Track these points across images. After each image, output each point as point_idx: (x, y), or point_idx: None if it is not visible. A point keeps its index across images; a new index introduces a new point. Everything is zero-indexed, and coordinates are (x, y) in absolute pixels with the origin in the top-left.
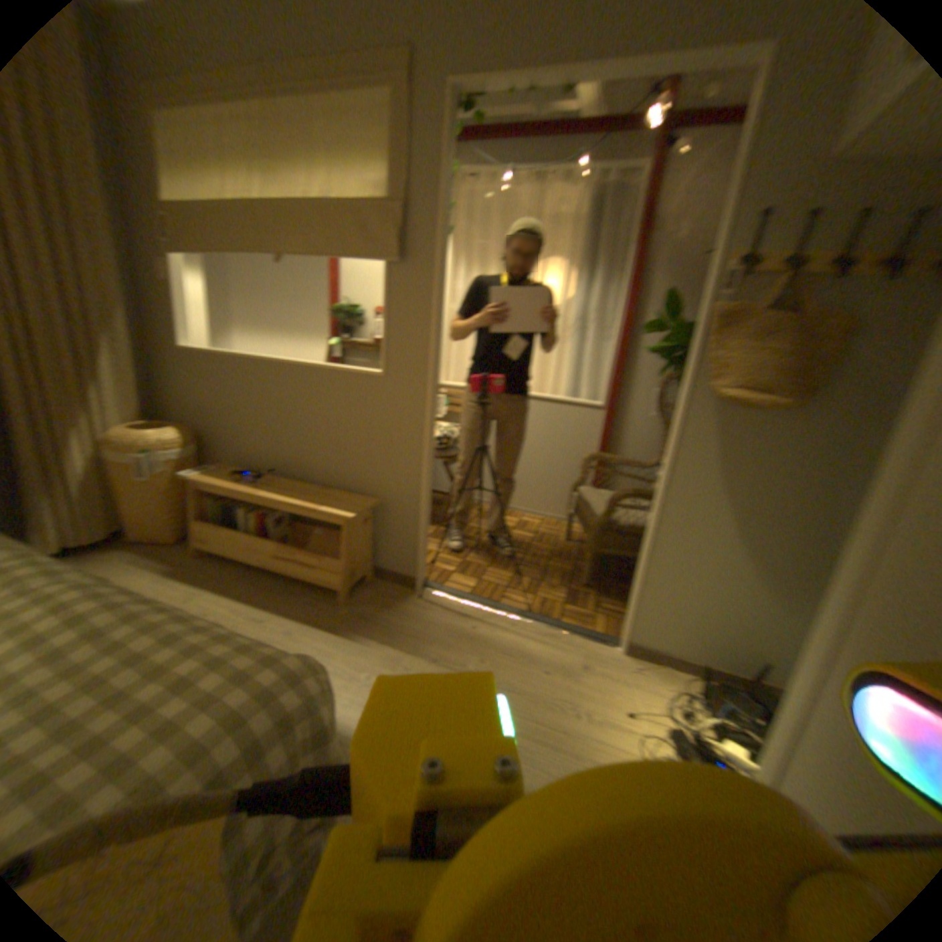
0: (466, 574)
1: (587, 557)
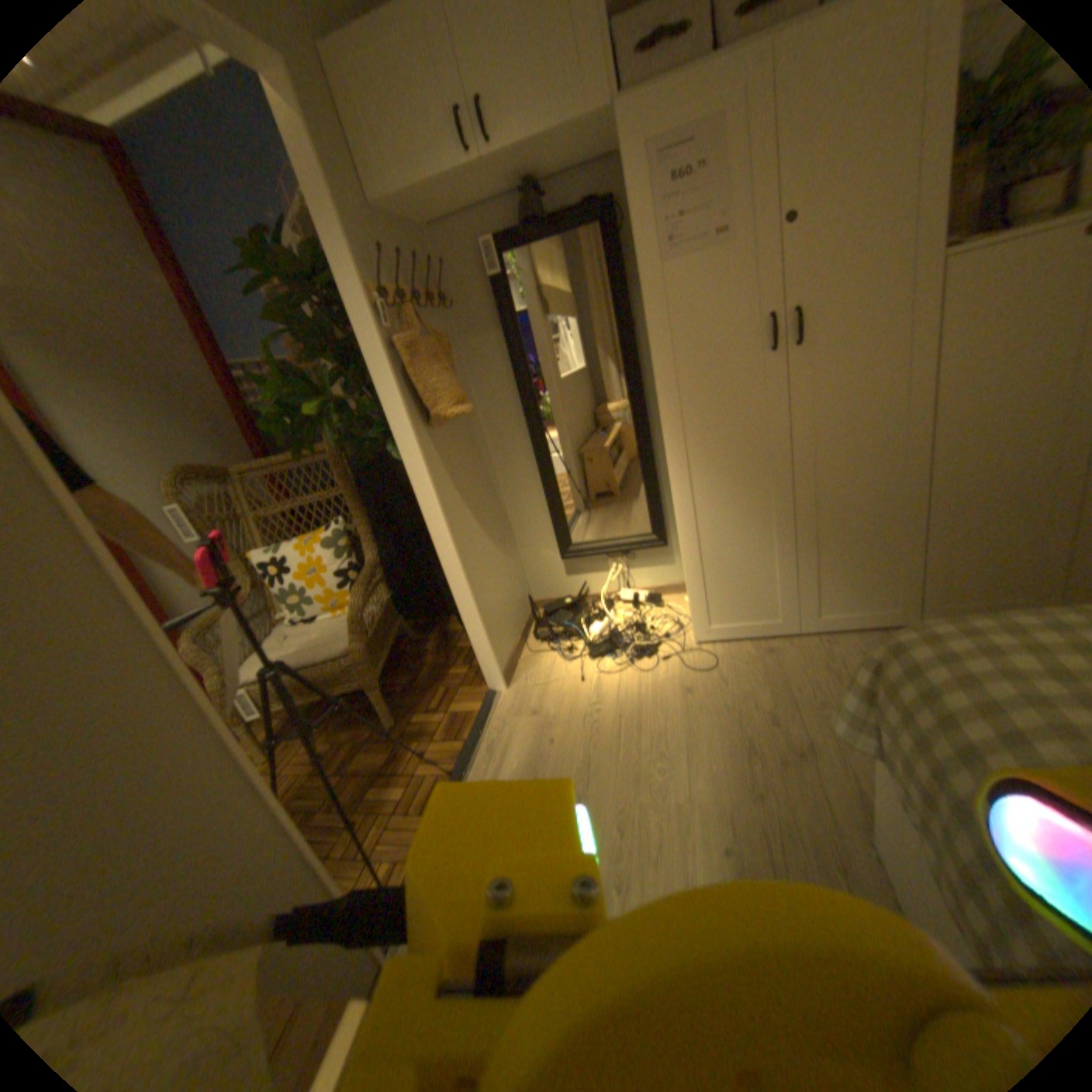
0: (350, 881)
1: (377, 690)
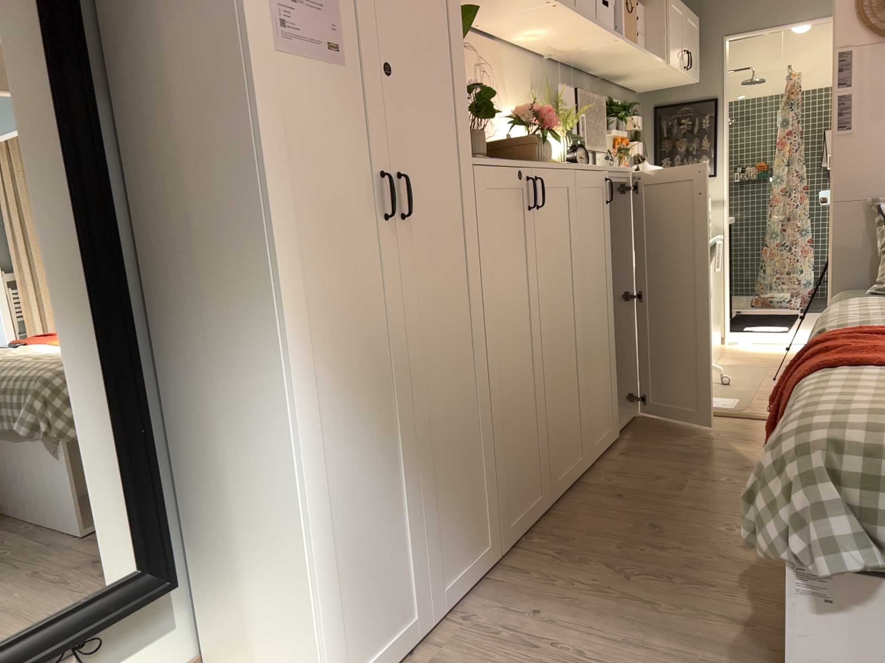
0: None
1: None
